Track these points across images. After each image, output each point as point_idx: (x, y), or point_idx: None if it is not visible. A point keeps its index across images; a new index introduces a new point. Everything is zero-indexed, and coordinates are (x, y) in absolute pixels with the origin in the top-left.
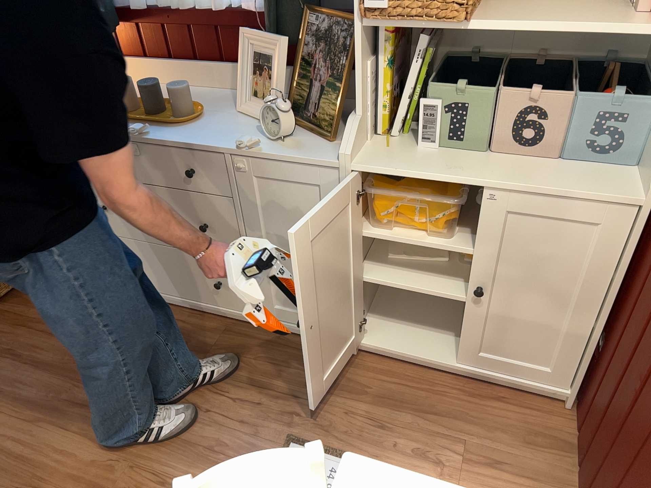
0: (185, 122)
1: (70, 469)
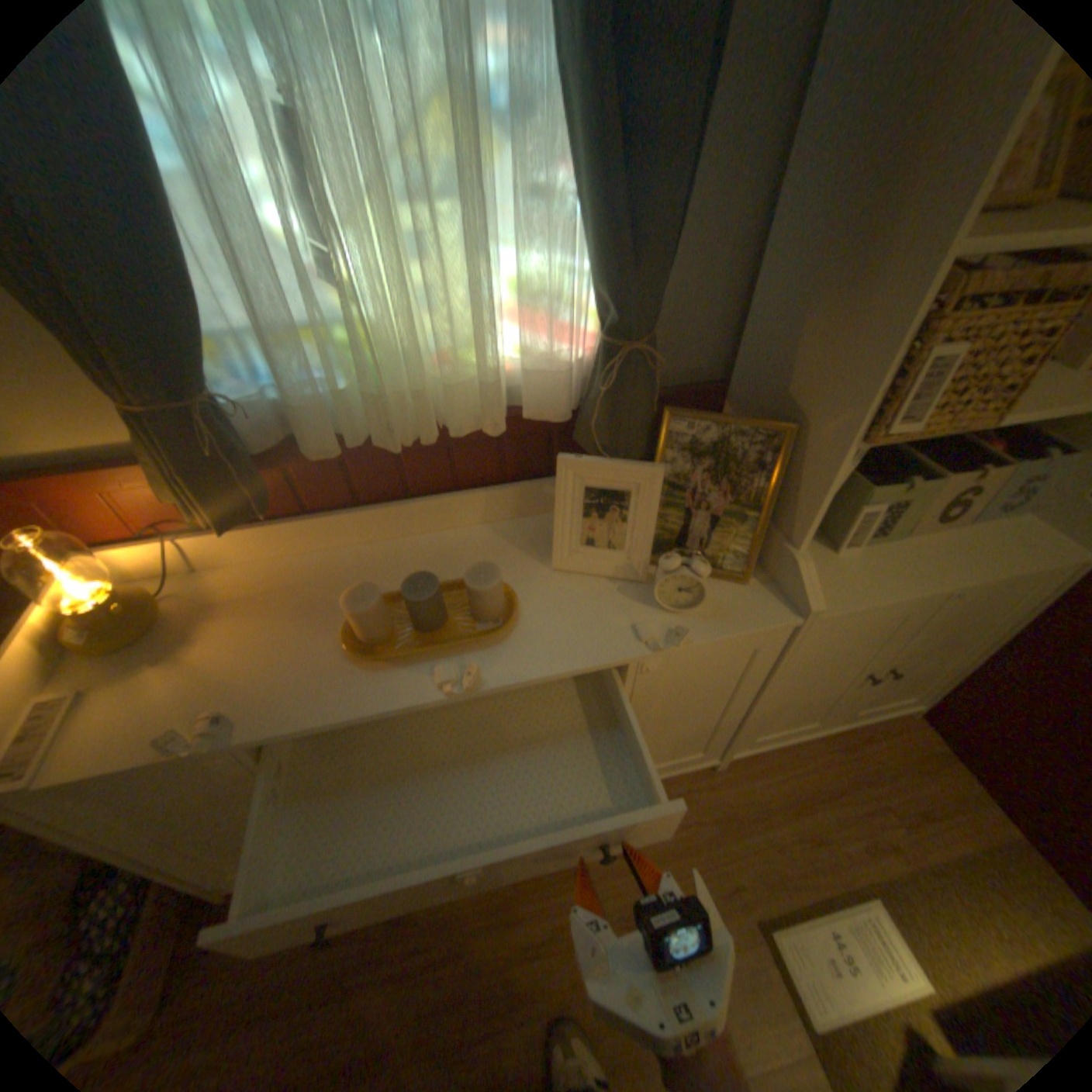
0: (510, 627)
1: None
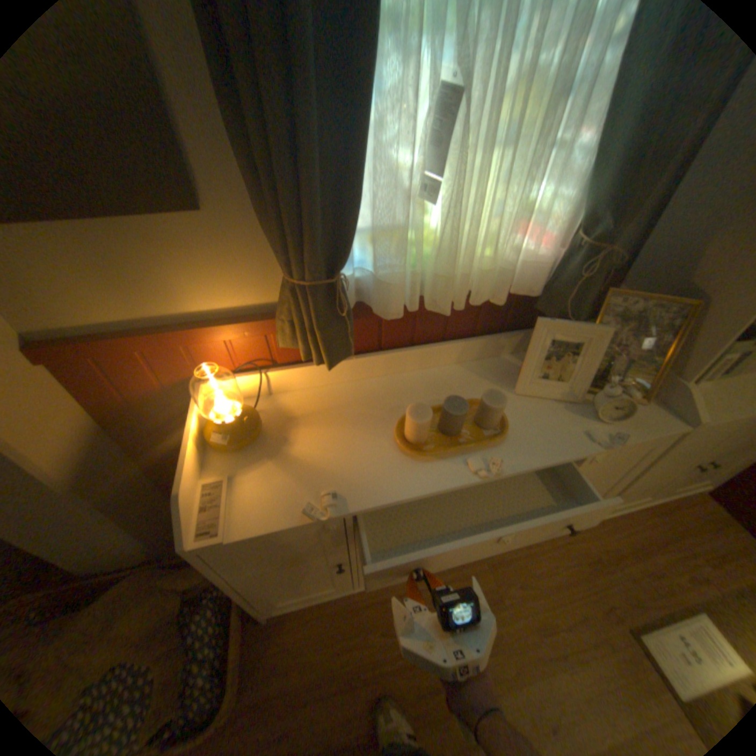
0: (508, 432)
1: None
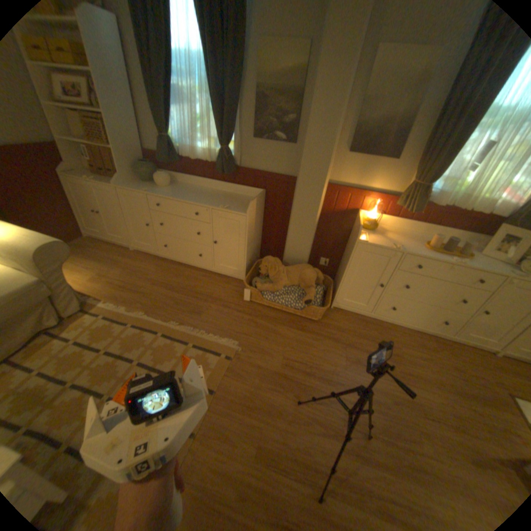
0: (473, 258)
1: (435, 409)
